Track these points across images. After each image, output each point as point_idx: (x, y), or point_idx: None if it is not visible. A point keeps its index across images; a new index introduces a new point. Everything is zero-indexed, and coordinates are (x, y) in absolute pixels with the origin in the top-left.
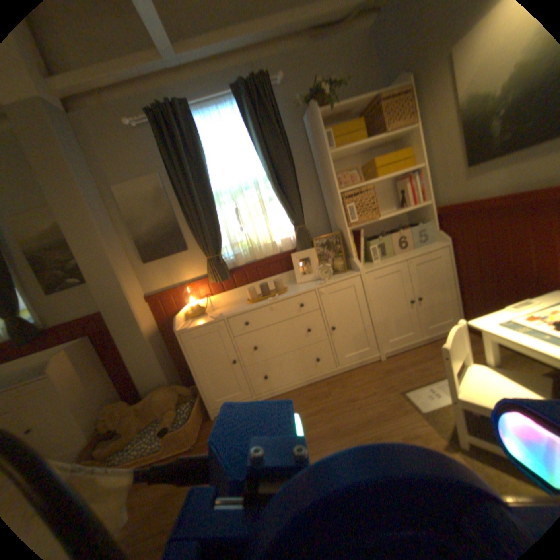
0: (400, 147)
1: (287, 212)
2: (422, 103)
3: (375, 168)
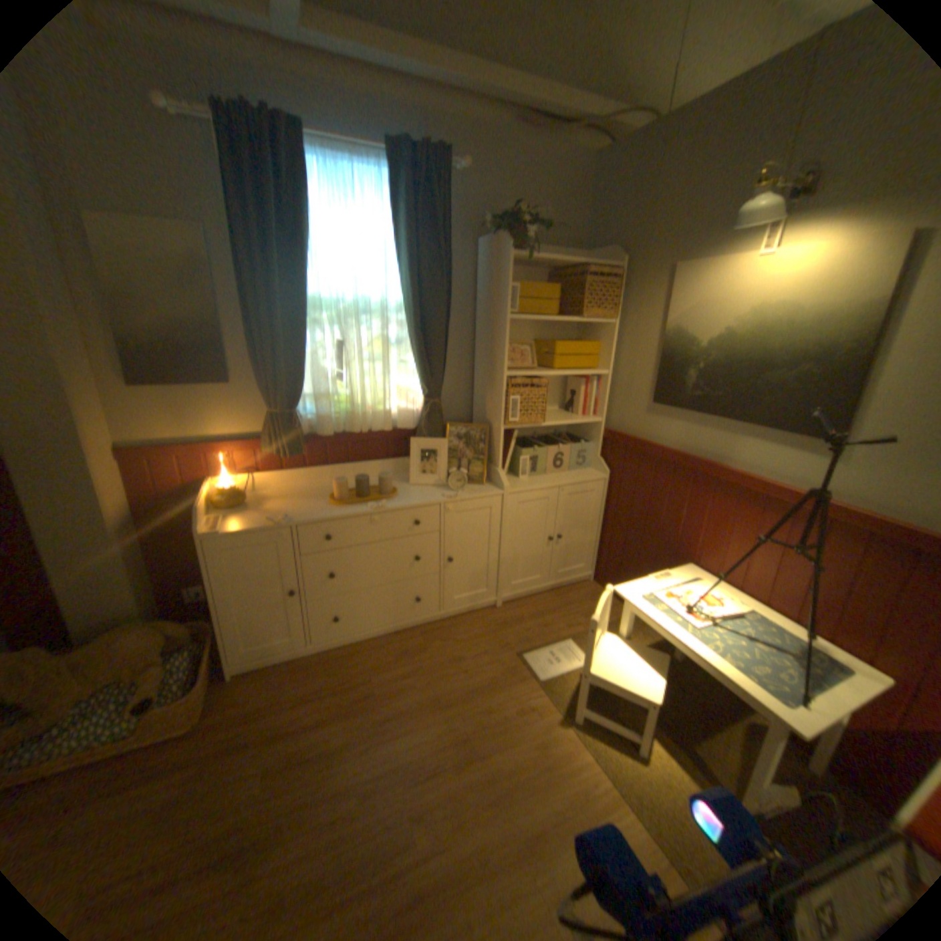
0: (584, 335)
1: (417, 372)
2: (626, 298)
3: (553, 356)
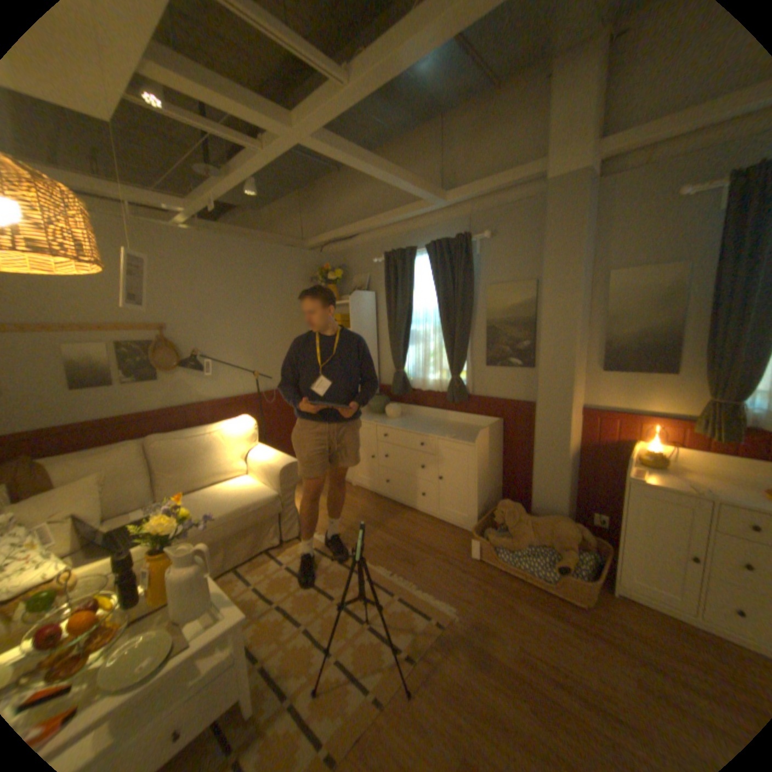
0: None
1: None
2: None
3: None
